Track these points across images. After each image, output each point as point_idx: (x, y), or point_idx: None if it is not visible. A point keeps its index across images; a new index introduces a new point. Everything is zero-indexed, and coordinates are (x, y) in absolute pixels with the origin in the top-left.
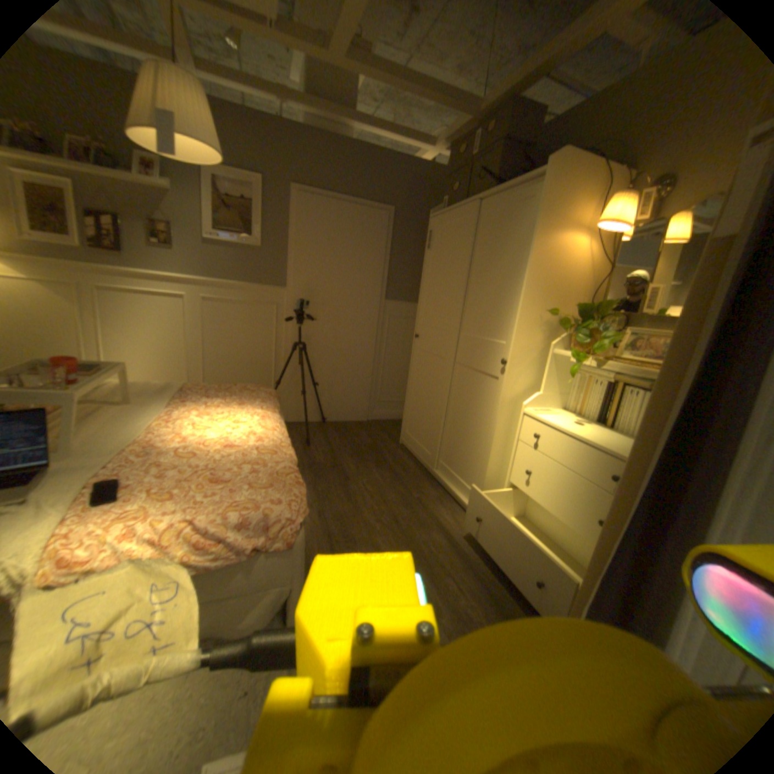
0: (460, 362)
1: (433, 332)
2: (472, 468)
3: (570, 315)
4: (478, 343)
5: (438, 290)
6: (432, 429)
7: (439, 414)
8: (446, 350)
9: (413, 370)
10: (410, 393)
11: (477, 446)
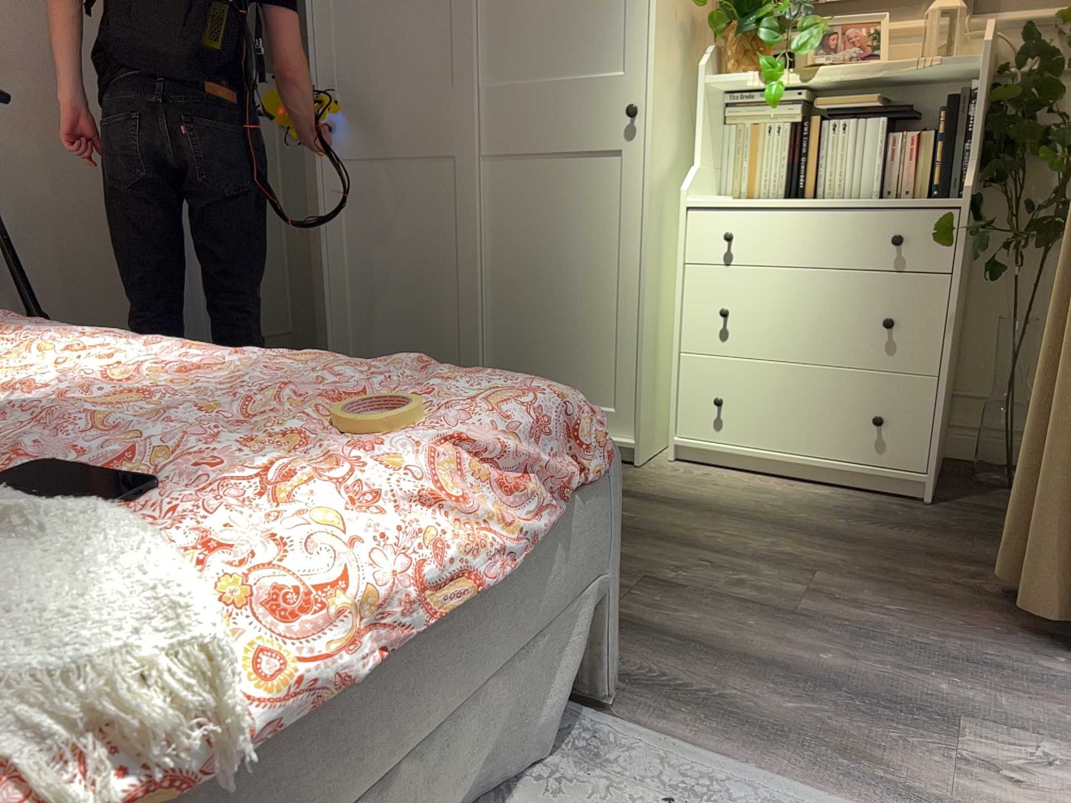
0: (497, 154)
1: (389, 105)
2: (593, 365)
3: (723, 6)
4: (543, 96)
5: (378, 1)
6: (449, 333)
7: (467, 289)
8: (450, 137)
9: (339, 220)
10: (342, 280)
11: (594, 314)
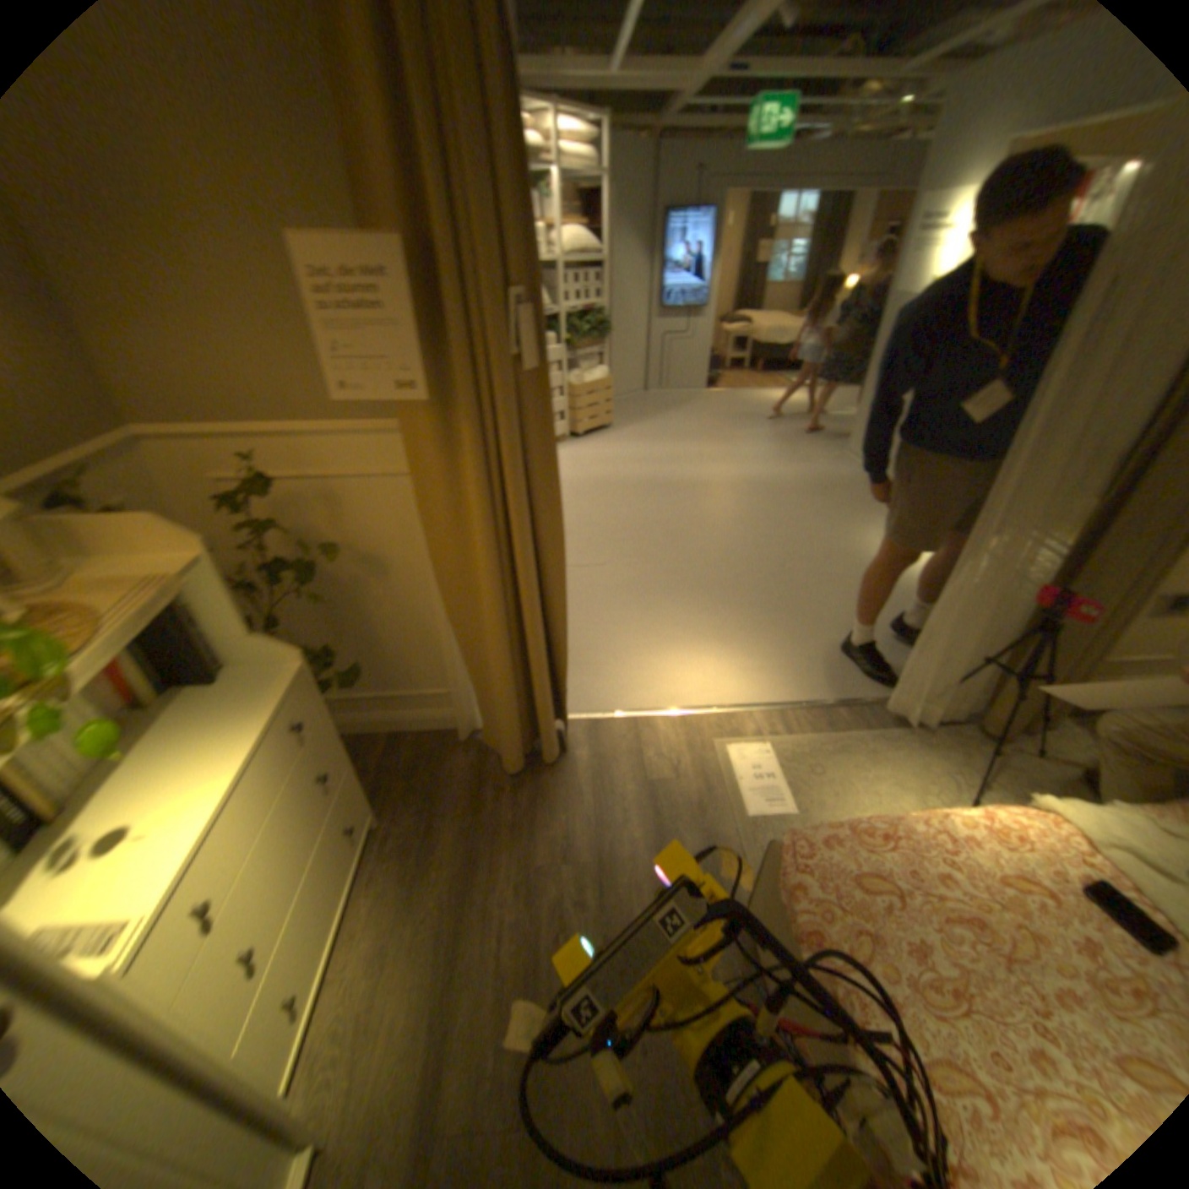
0: None
1: None
2: None
3: None
4: None
5: None
6: None
7: None
8: None
9: None
10: None
11: None
